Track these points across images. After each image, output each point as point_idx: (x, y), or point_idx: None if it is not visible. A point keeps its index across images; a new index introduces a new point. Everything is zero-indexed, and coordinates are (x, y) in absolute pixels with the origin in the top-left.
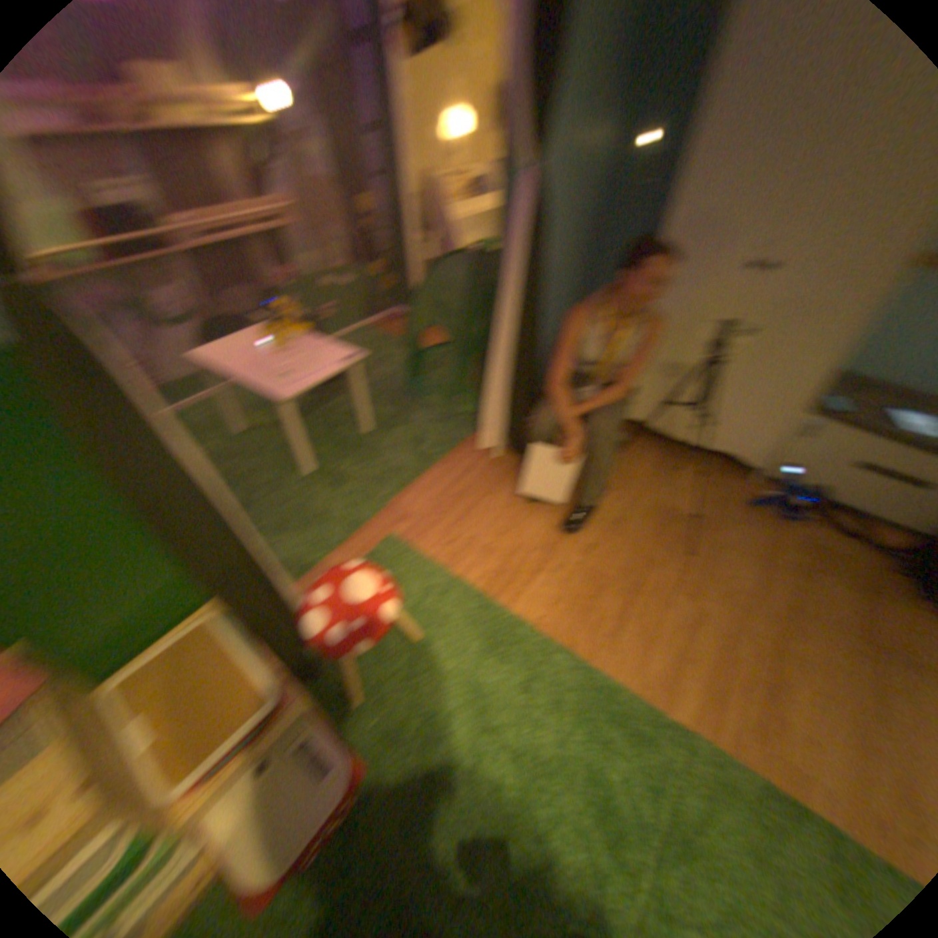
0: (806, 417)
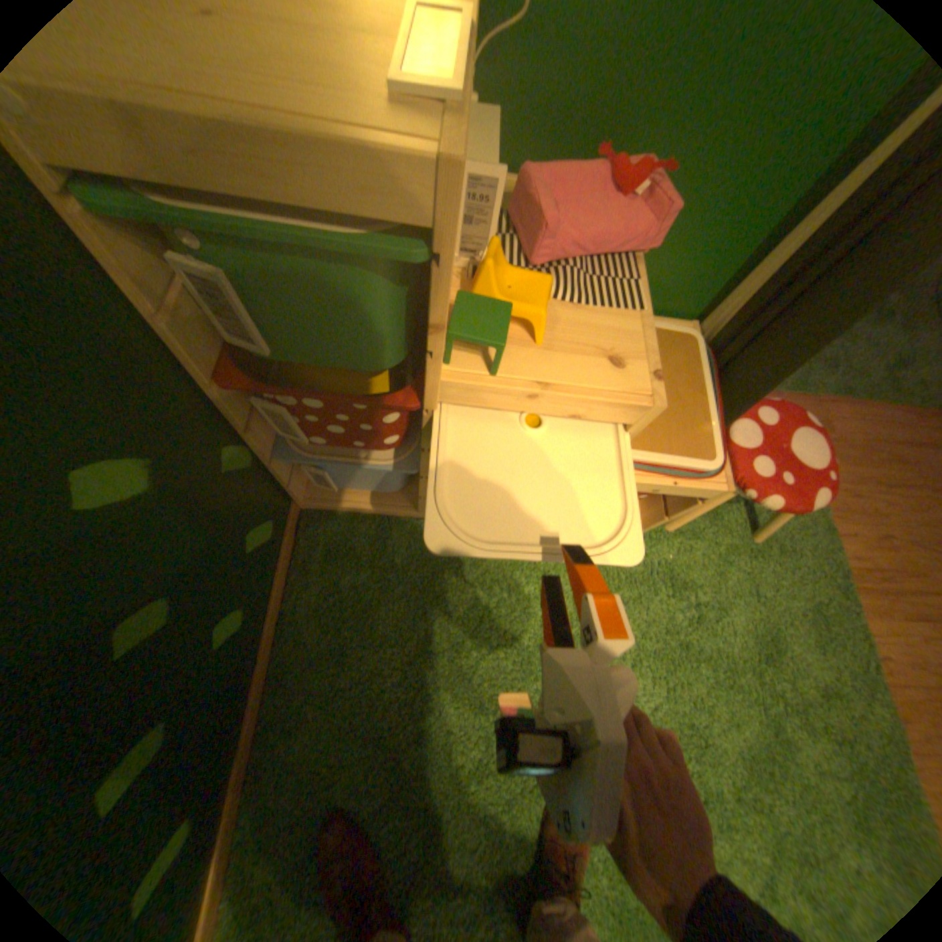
0: None
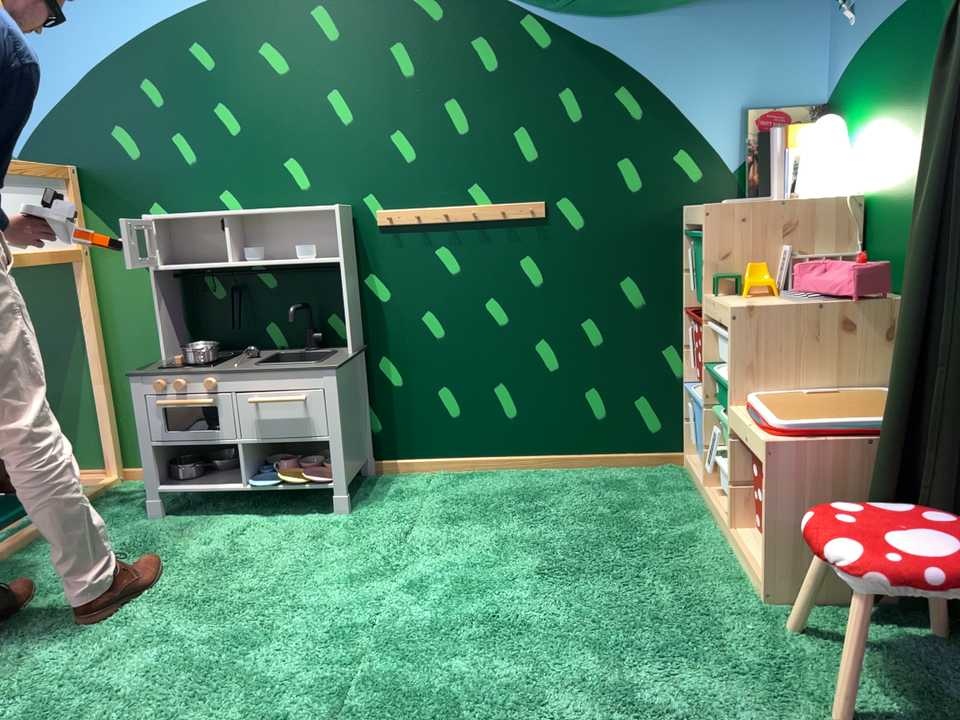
0: None
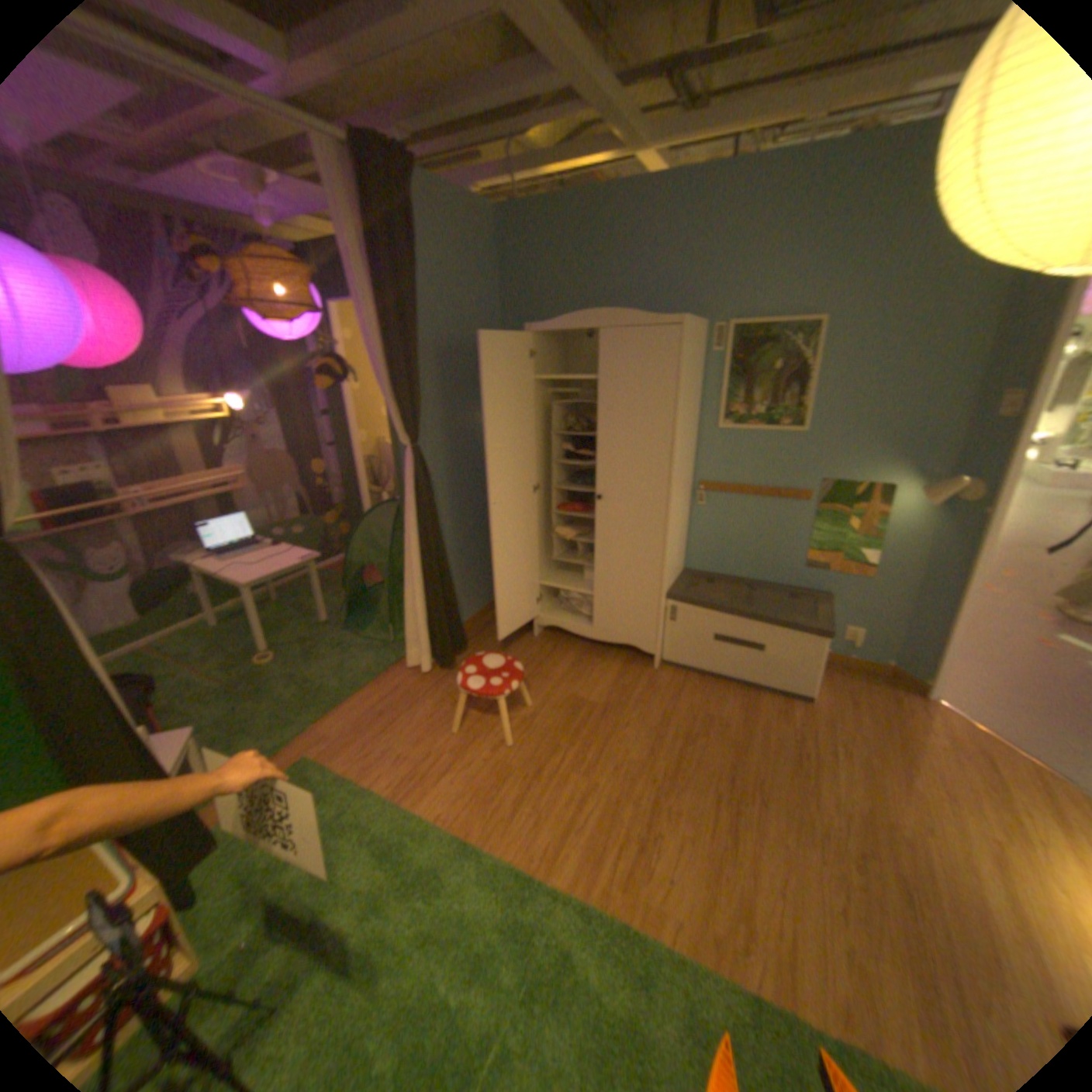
0: (667, 604)
